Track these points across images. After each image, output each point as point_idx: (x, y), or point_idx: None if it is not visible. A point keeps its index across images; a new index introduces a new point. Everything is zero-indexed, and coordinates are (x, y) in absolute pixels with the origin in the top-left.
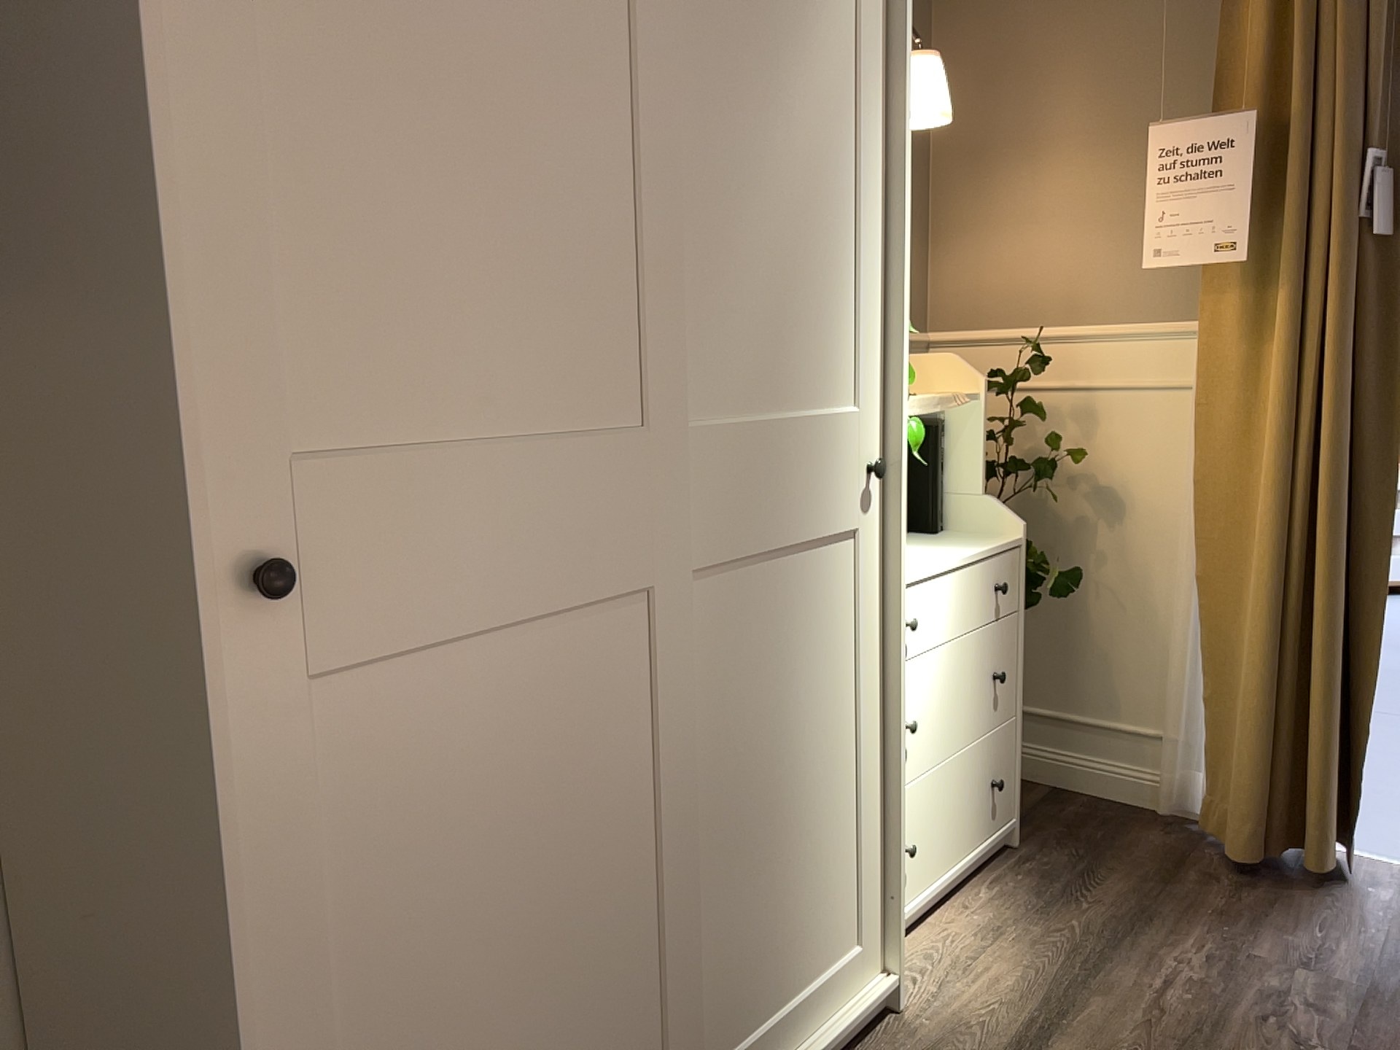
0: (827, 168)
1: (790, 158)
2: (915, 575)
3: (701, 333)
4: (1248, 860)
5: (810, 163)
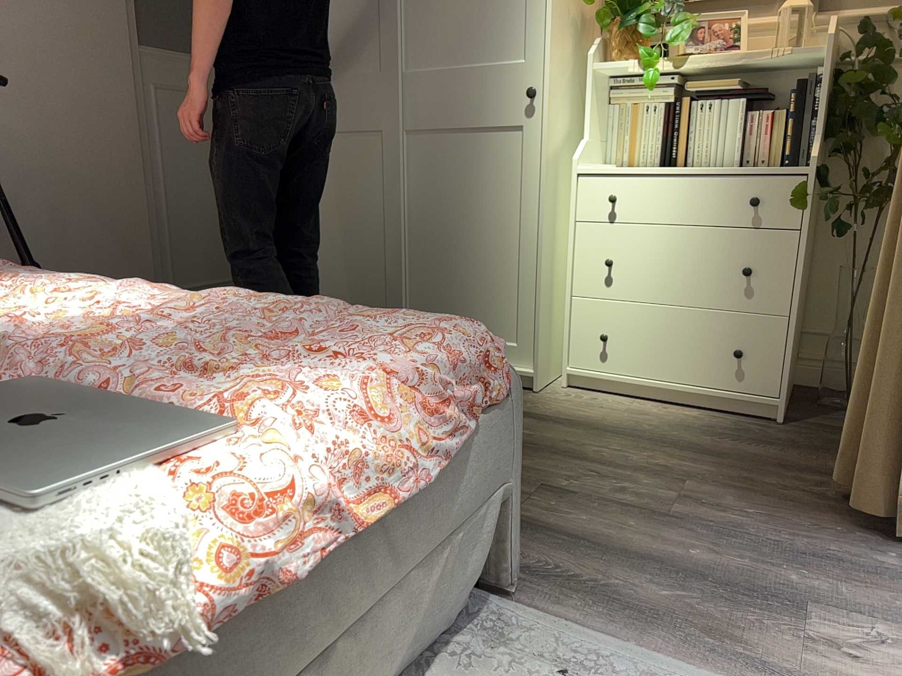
0: None
1: None
2: (636, 172)
3: (418, 36)
4: (891, 511)
5: None
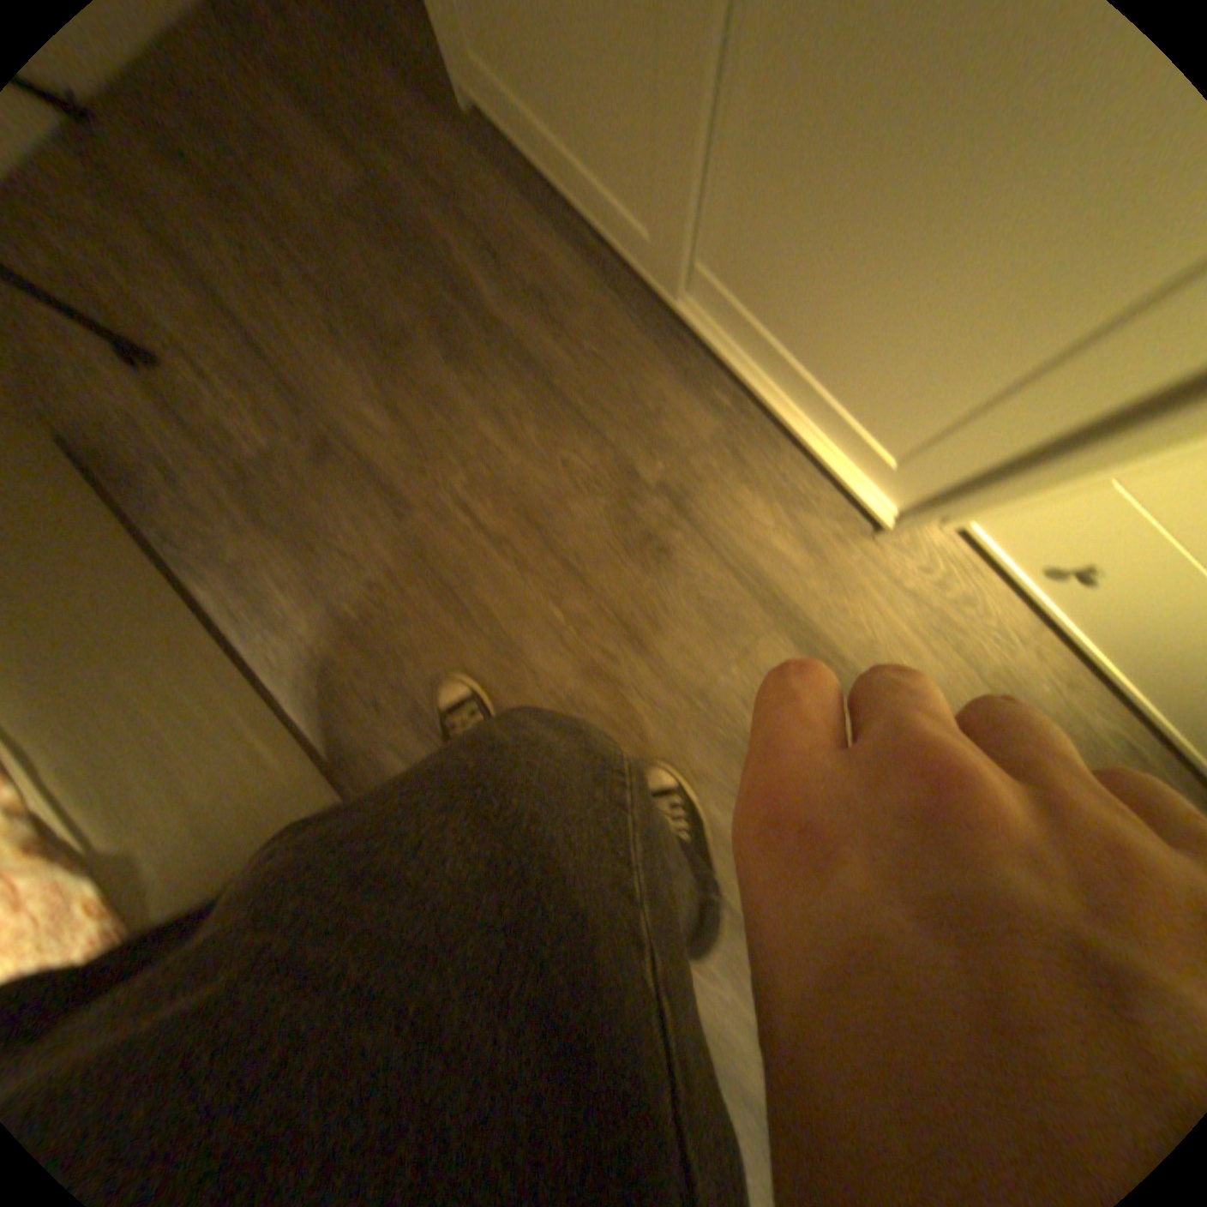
0: None
1: None
2: None
3: None
4: None
5: None
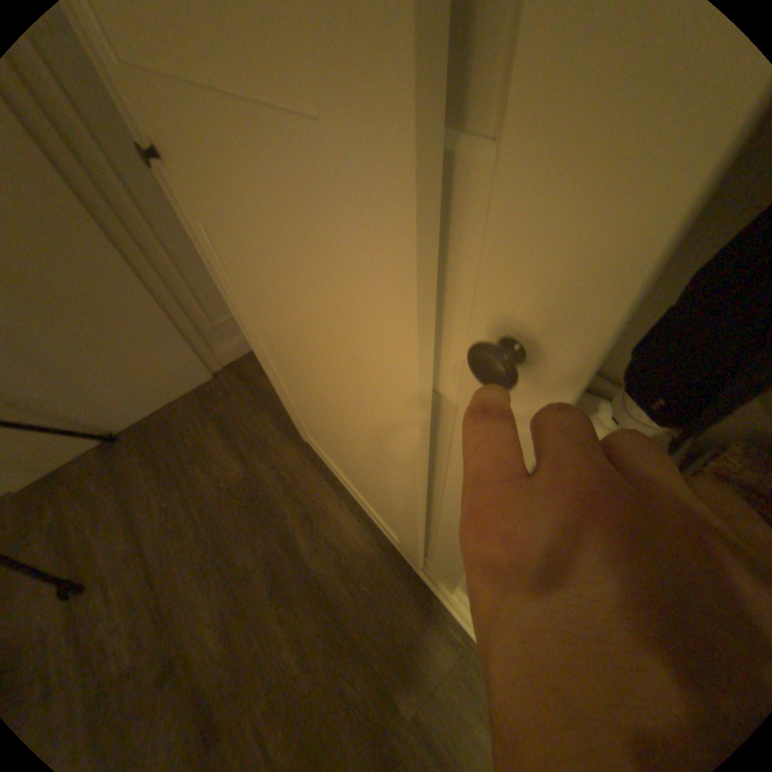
0: None
1: None
2: None
3: None
4: None
5: None
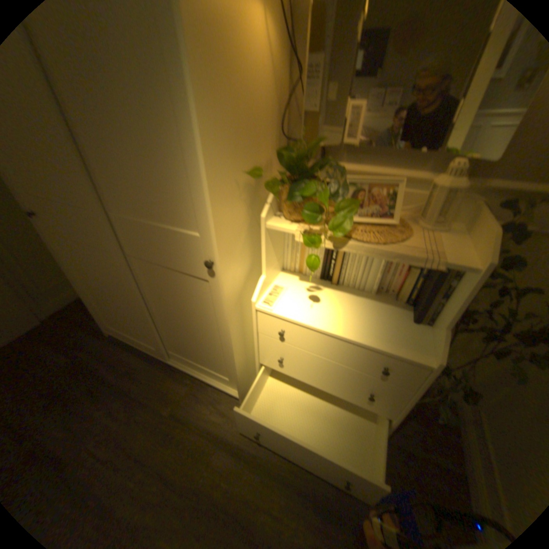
0: (145, 102)
1: (119, 101)
2: (297, 319)
3: (105, 184)
4: None
5: (133, 101)
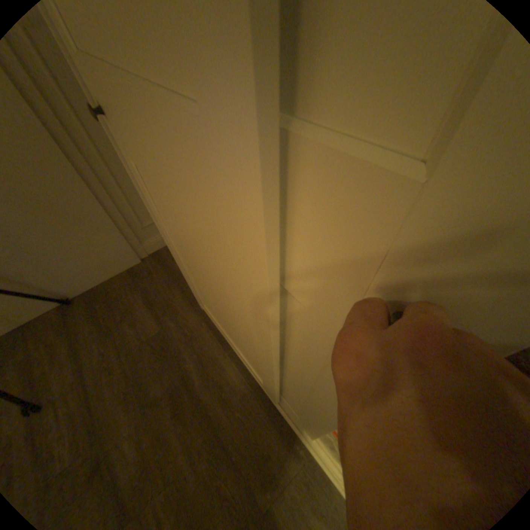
0: None
1: None
2: None
3: None
4: None
5: None
